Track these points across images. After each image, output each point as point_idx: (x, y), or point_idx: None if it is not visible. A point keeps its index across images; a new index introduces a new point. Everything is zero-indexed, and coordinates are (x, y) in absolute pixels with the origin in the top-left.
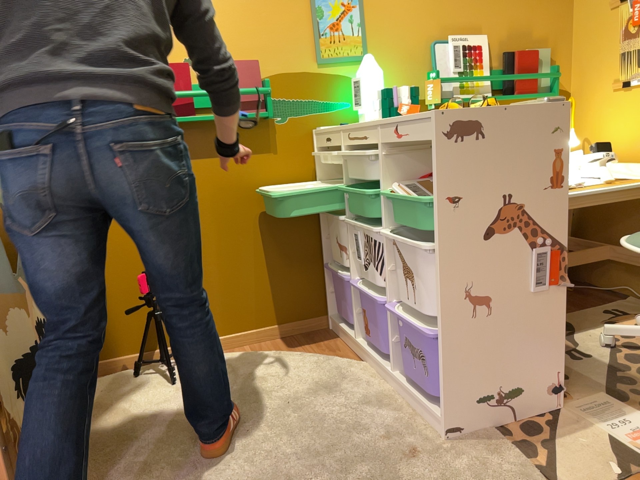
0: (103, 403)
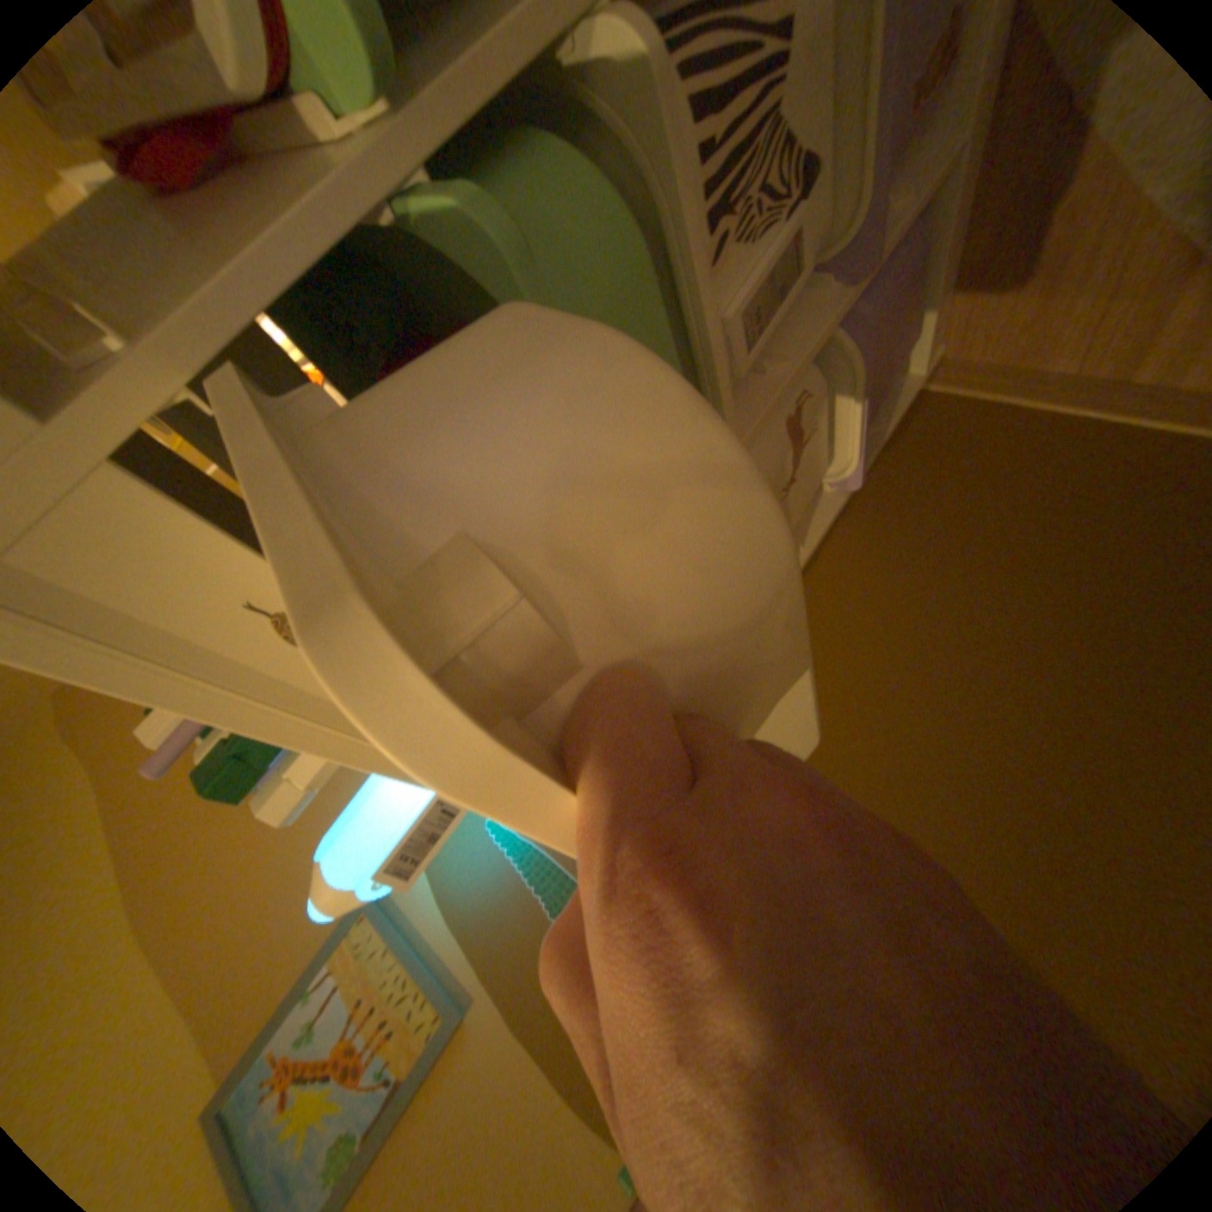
0: None
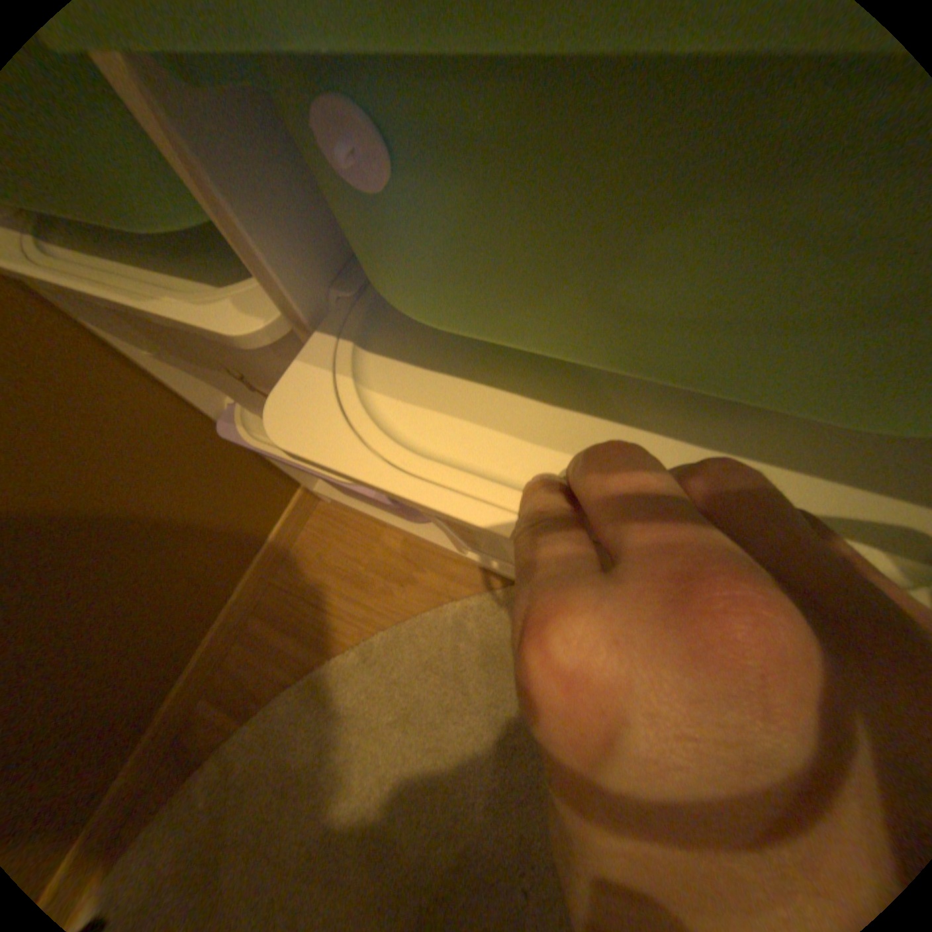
0: None
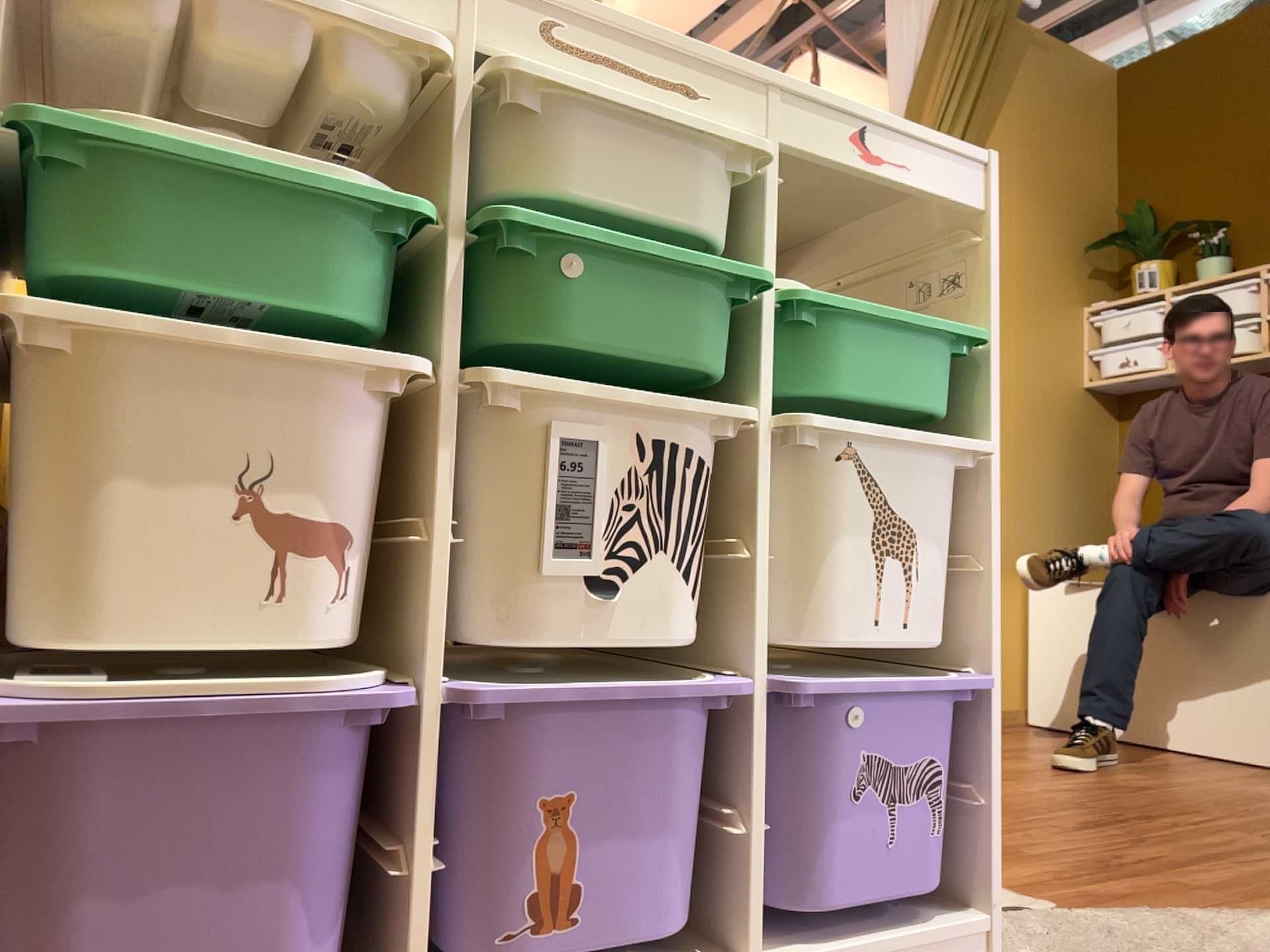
0: None
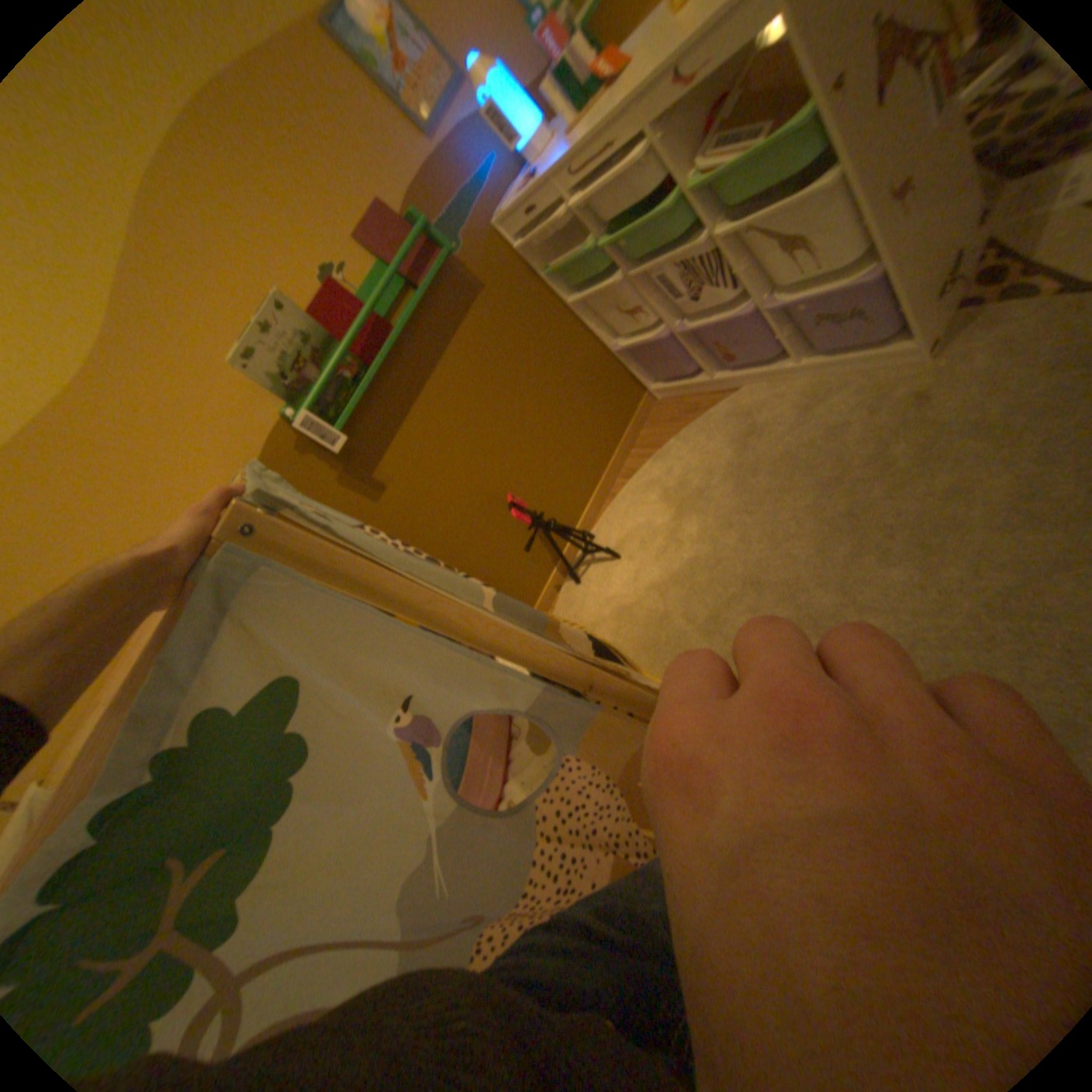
0: (594, 621)
